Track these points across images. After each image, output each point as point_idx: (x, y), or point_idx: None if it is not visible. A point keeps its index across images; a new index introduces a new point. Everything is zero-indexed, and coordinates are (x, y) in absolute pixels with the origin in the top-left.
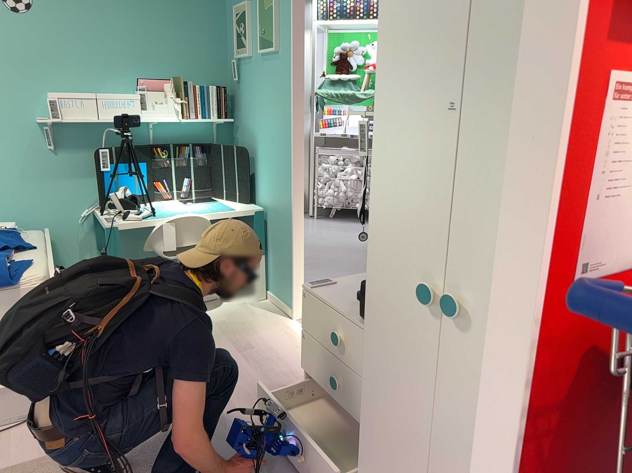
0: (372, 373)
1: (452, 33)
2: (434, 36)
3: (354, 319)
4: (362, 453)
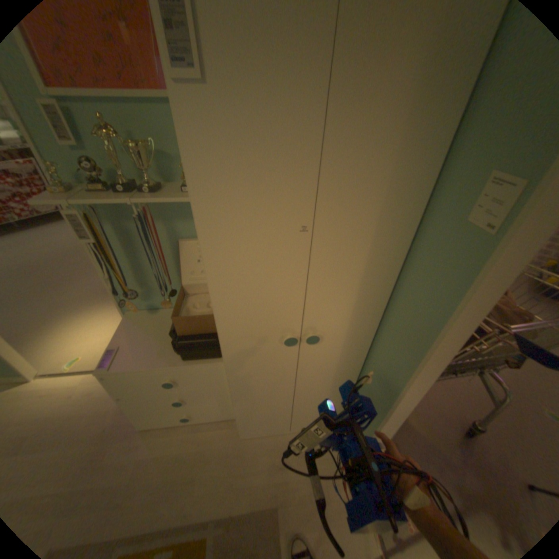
0: (240, 389)
1: (301, 175)
2: (279, 175)
3: (180, 366)
4: (237, 420)
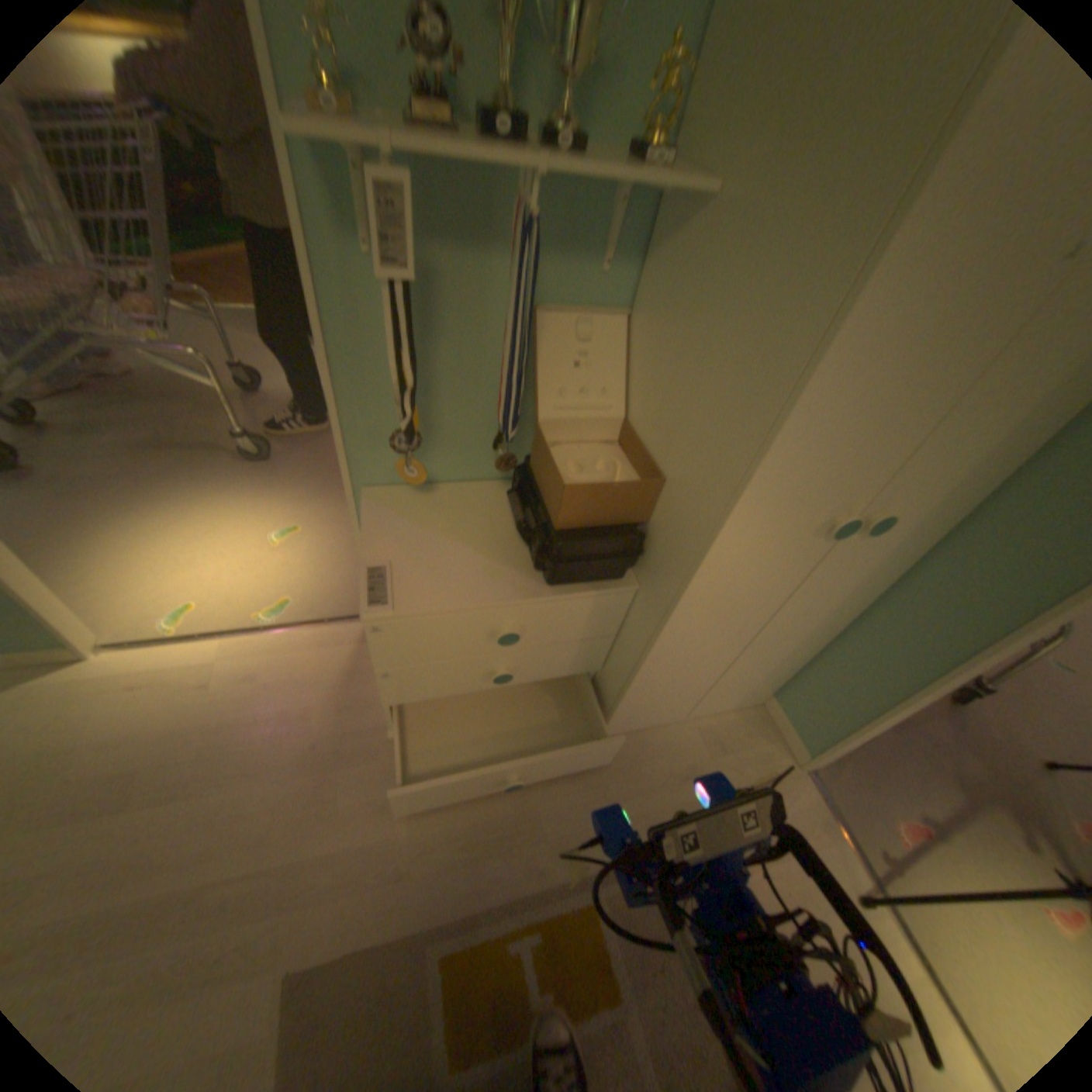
0: (676, 635)
1: None
2: None
3: (546, 596)
4: (625, 699)
